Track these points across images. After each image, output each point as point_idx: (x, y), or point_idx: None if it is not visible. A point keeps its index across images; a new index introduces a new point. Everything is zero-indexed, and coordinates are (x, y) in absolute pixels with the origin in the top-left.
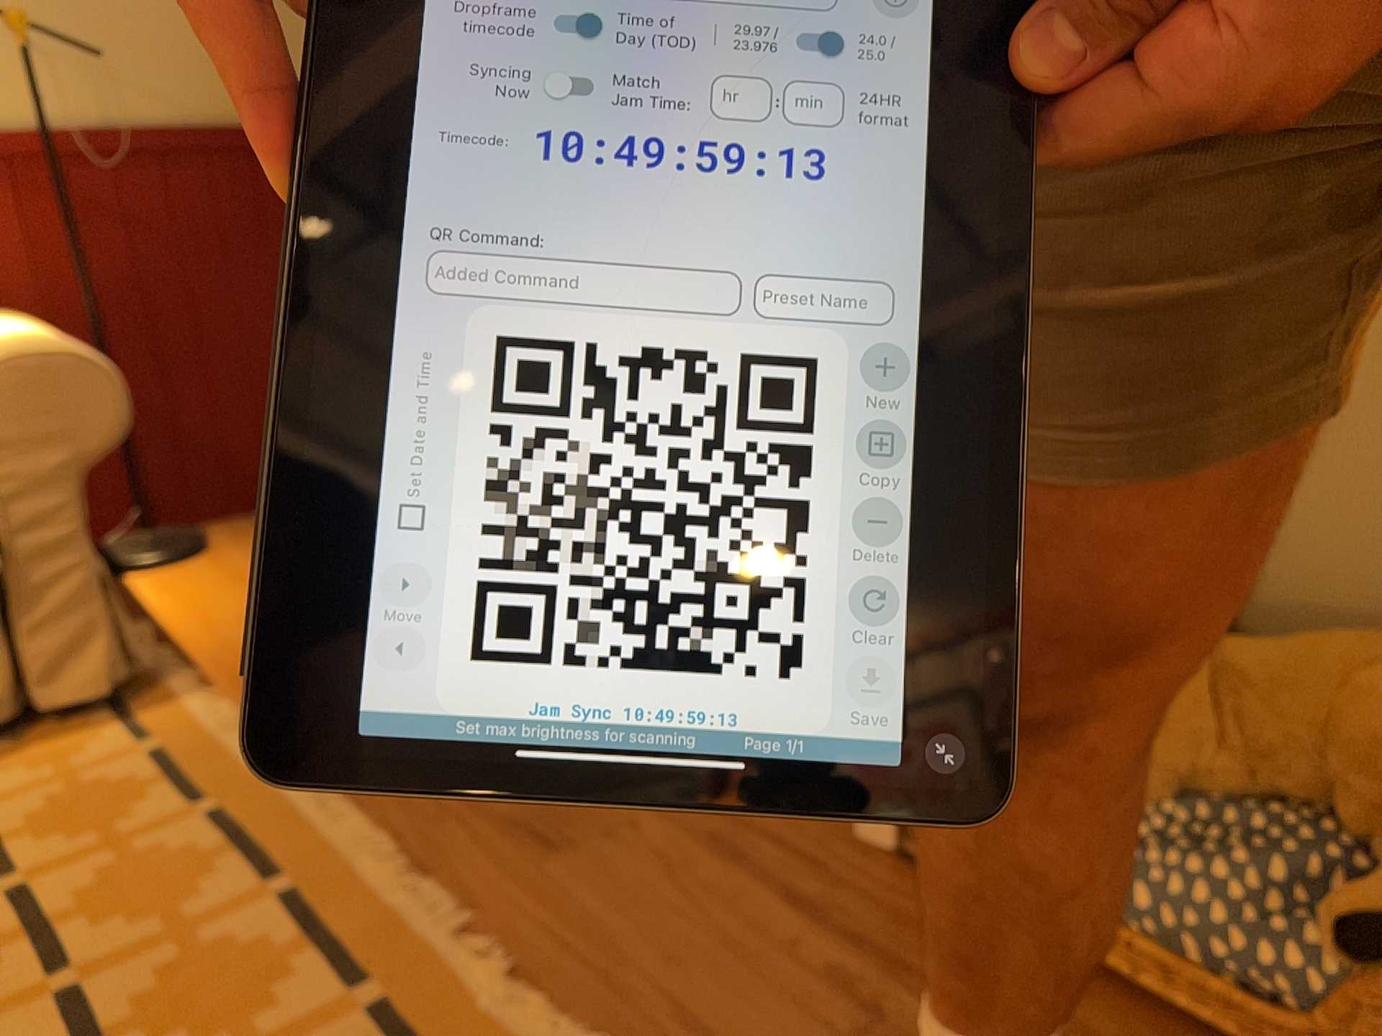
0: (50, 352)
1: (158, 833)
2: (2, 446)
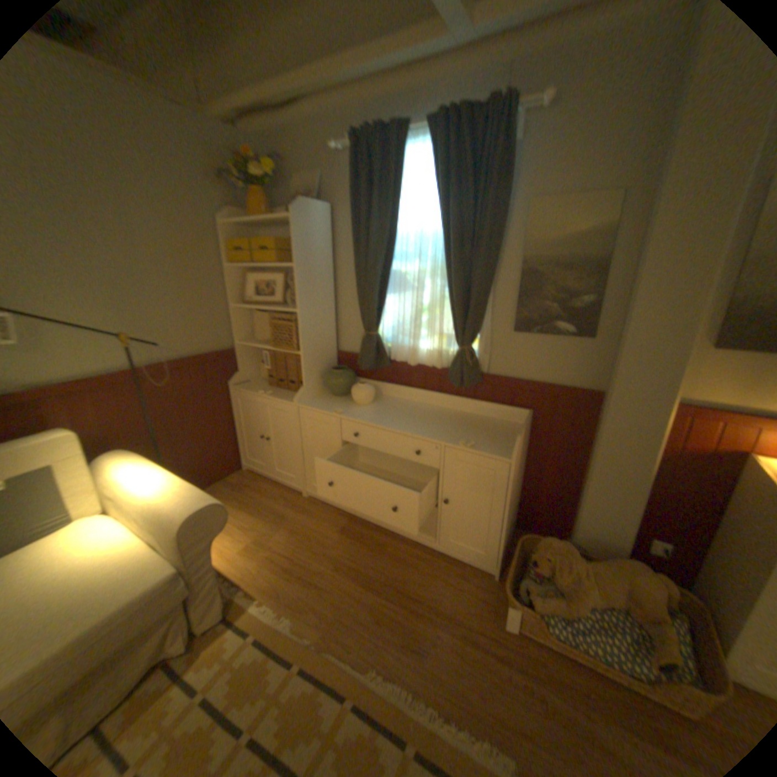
0: (201, 507)
1: (285, 689)
2: (186, 548)
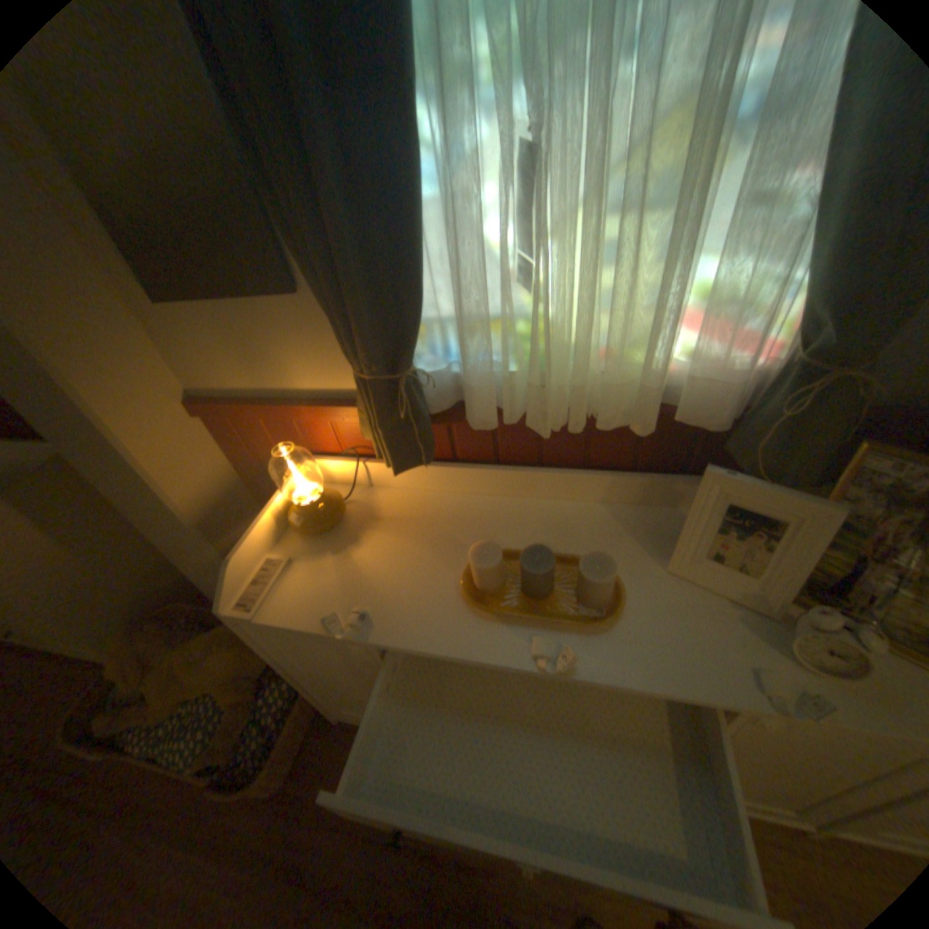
0: None
1: None
2: None
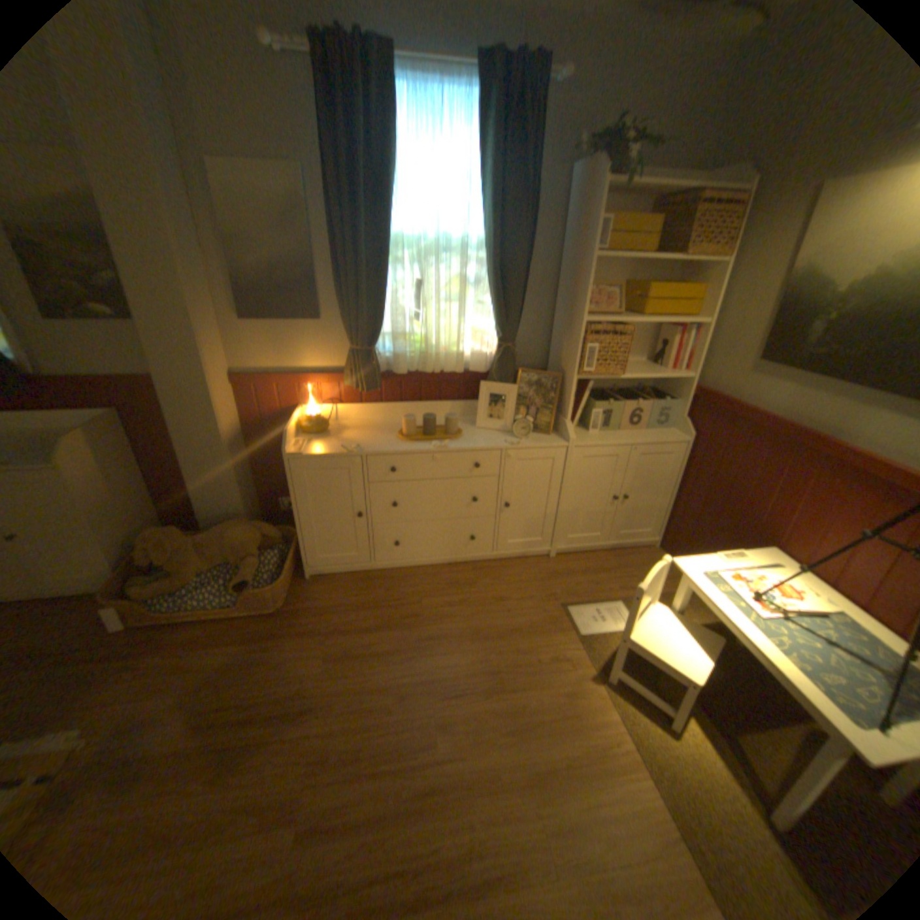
0: None
1: None
2: None
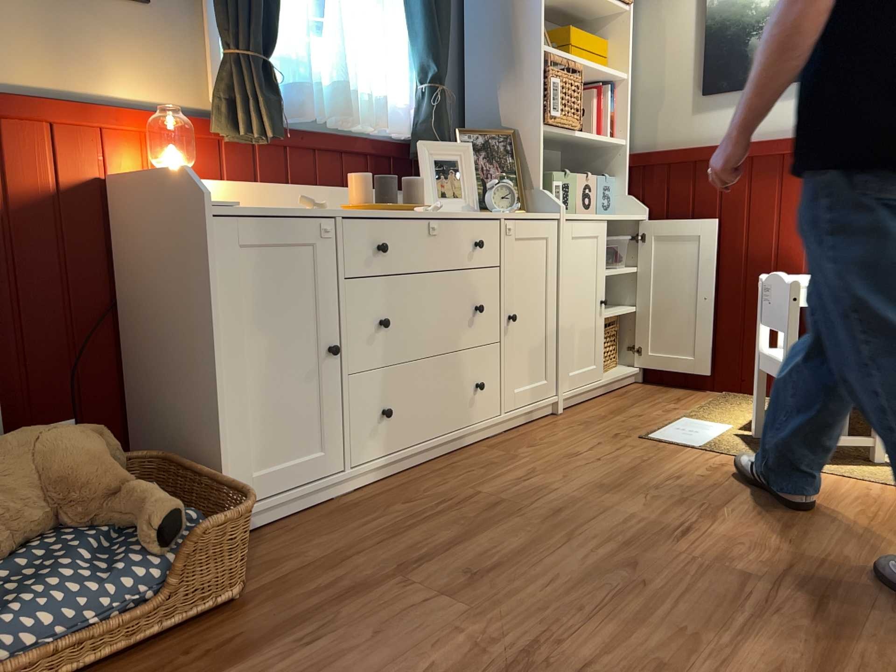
0: None
1: None
2: None
